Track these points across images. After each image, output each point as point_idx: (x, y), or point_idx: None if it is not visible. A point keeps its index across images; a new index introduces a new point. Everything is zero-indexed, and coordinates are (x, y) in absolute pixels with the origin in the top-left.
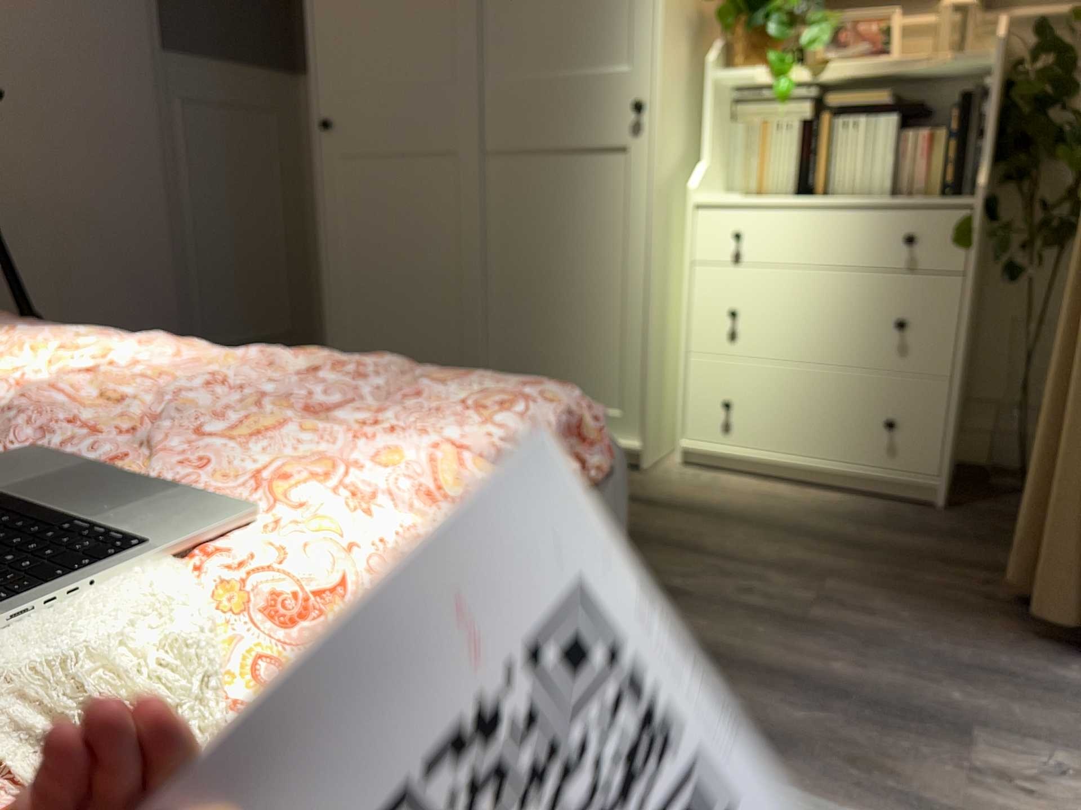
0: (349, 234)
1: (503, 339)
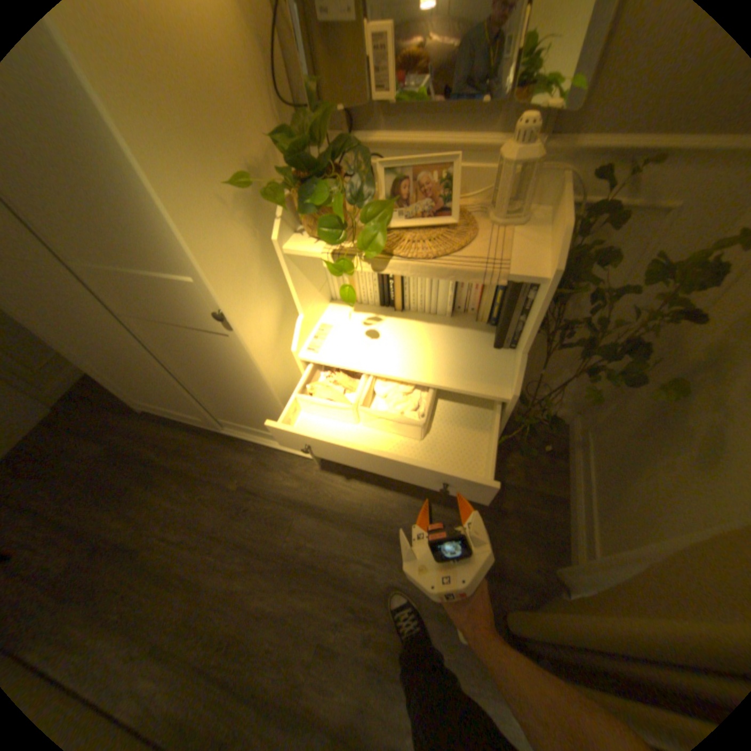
0: (64, 342)
1: (210, 403)
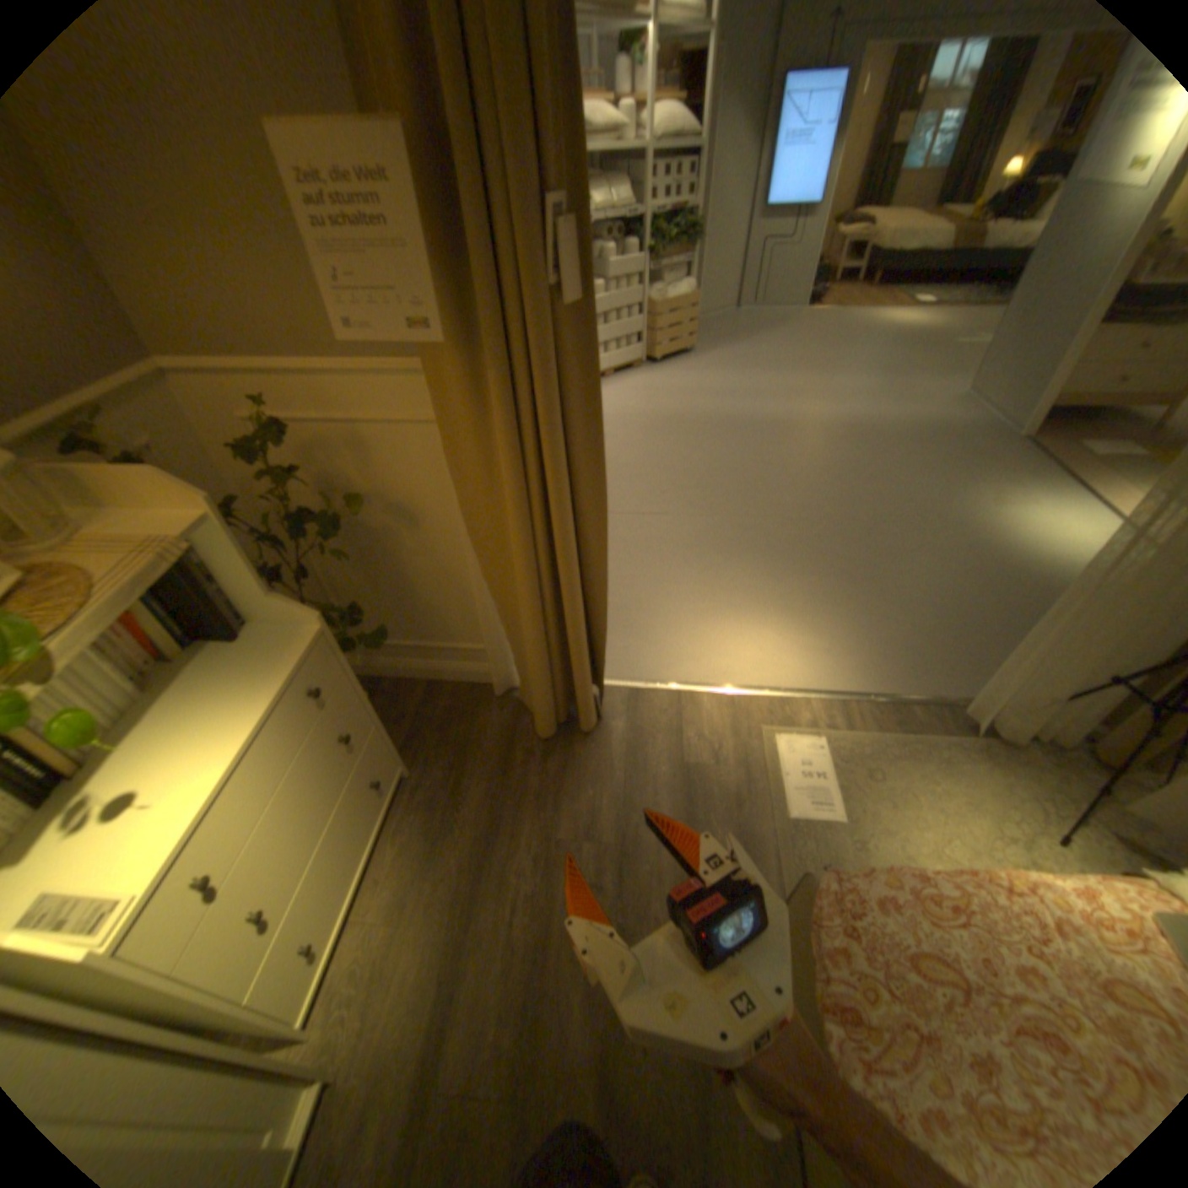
0: None
1: None
